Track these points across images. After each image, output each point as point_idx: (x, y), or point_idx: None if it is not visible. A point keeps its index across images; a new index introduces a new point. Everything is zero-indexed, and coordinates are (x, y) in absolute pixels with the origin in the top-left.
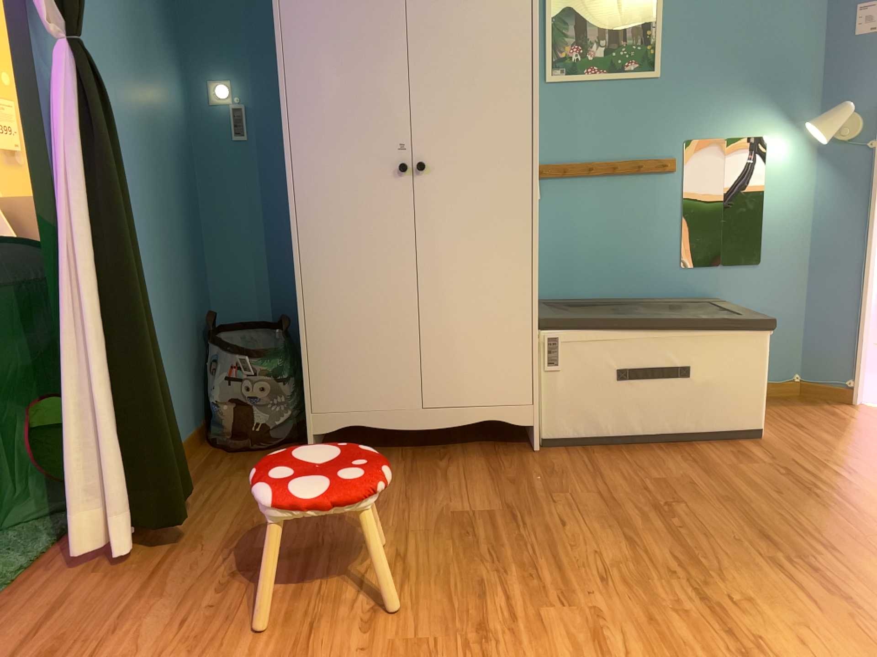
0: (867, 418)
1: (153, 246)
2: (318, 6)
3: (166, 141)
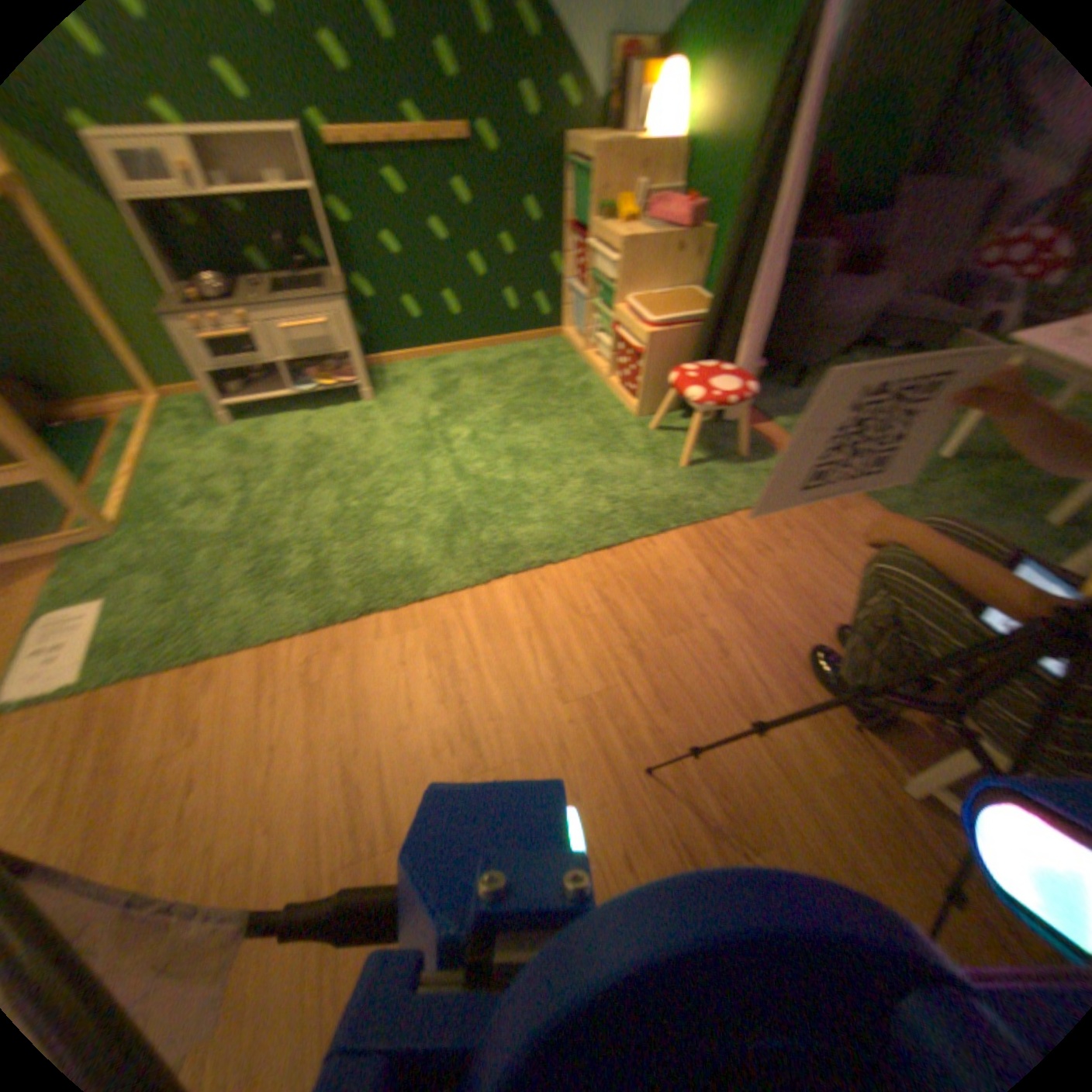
0: None
1: None
2: None
3: None
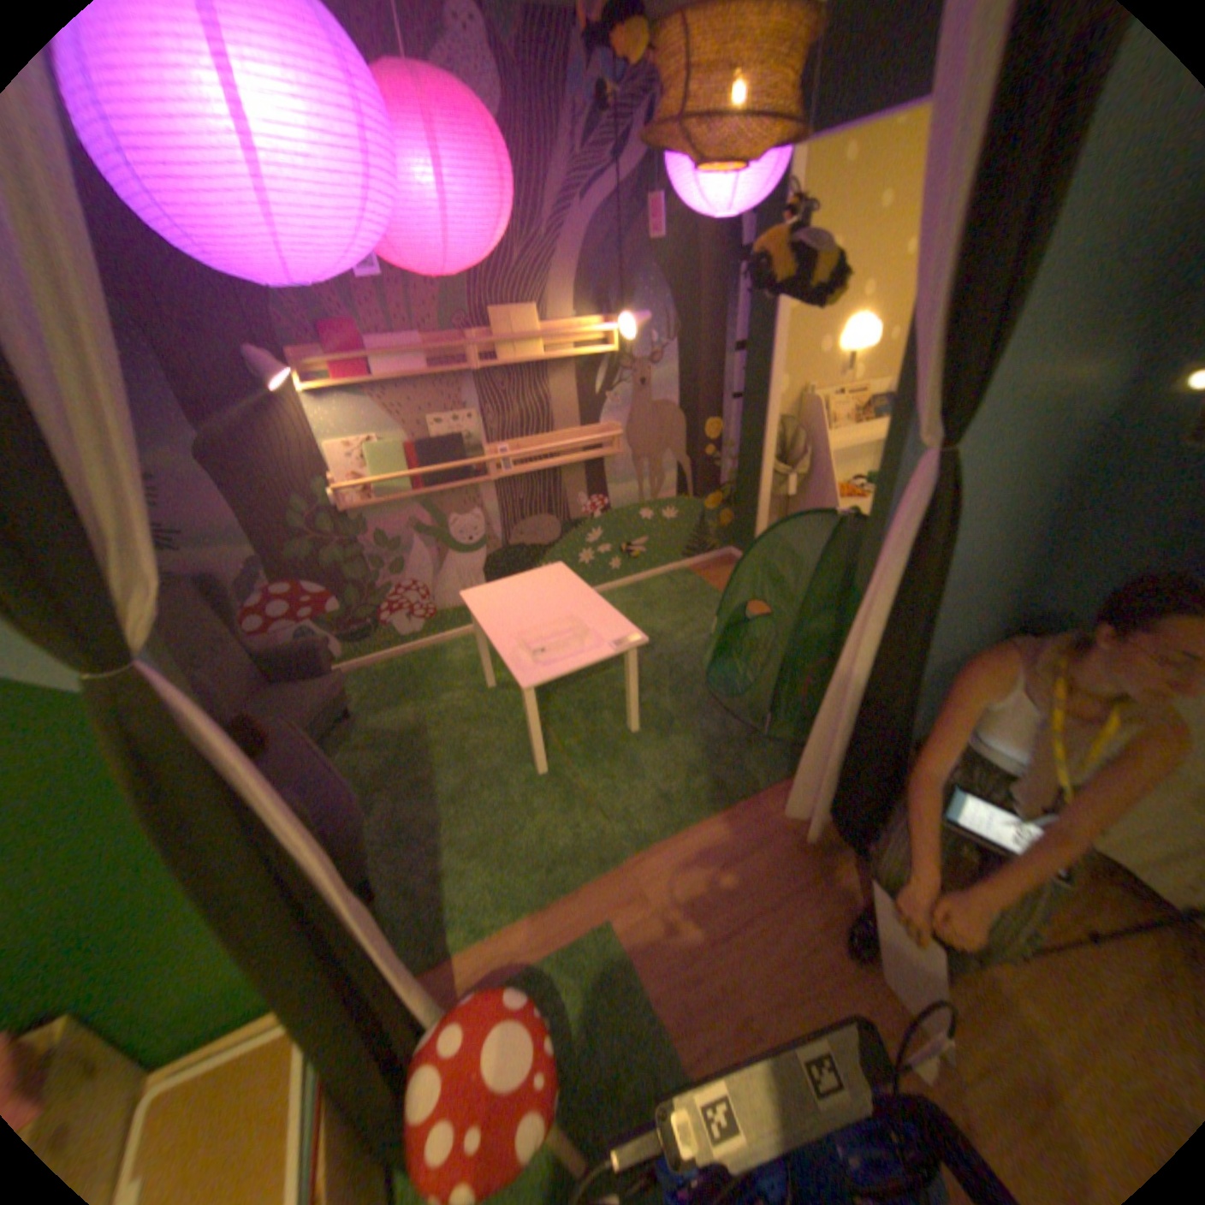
0: None
1: (980, 579)
2: None
3: (1062, 457)
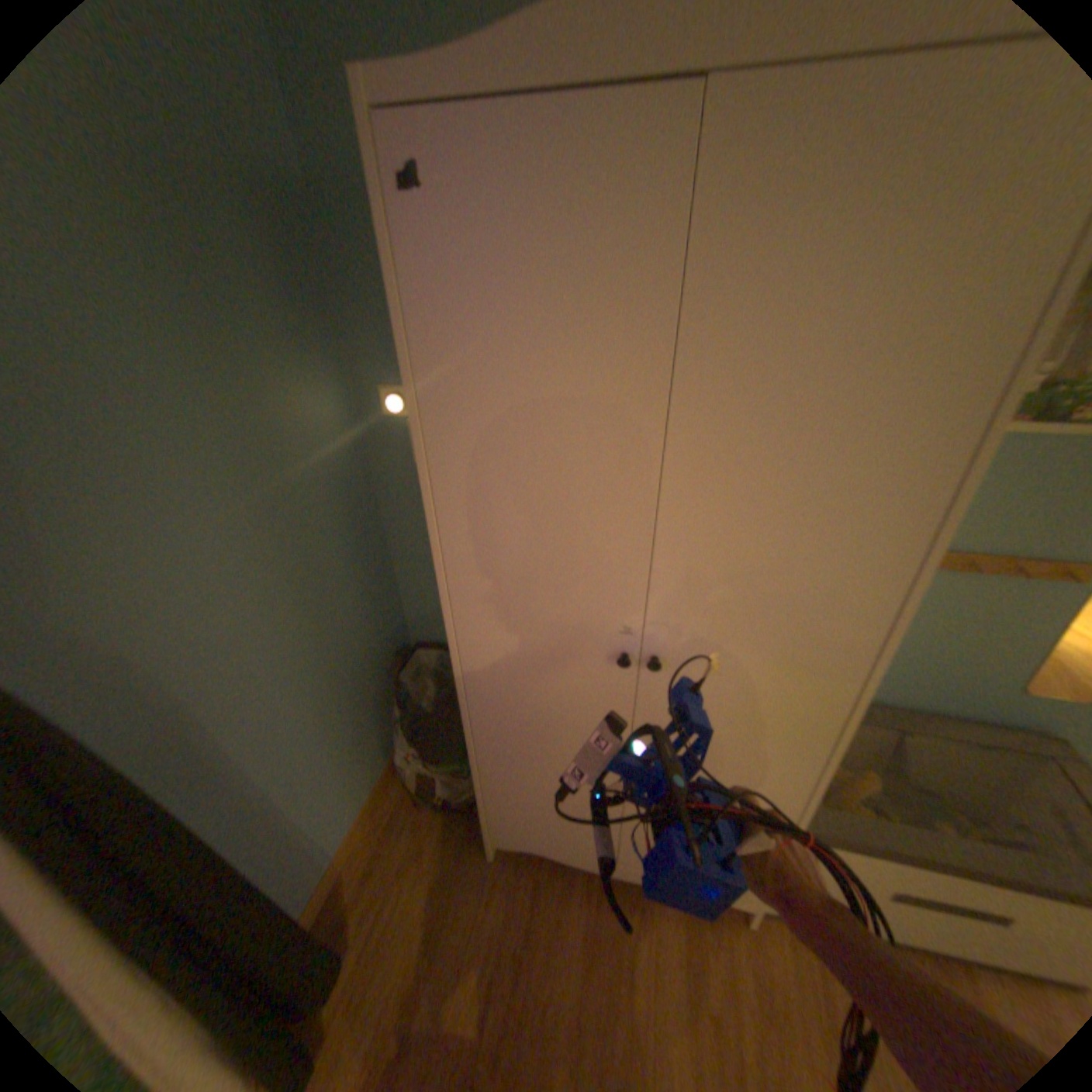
0: None
1: (299, 656)
2: (495, 390)
3: (313, 498)
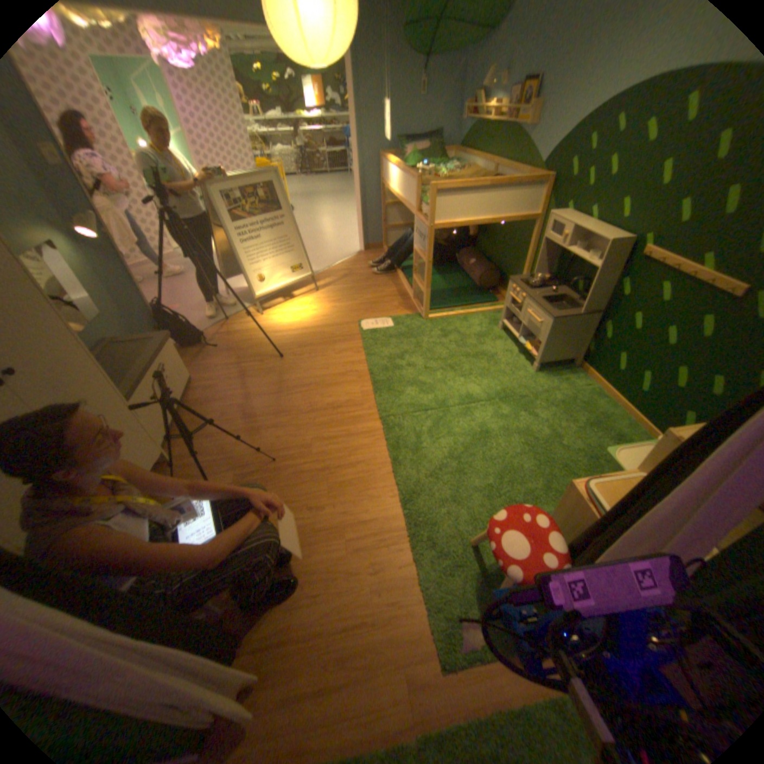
0: (186, 349)
1: None
2: None
3: None
